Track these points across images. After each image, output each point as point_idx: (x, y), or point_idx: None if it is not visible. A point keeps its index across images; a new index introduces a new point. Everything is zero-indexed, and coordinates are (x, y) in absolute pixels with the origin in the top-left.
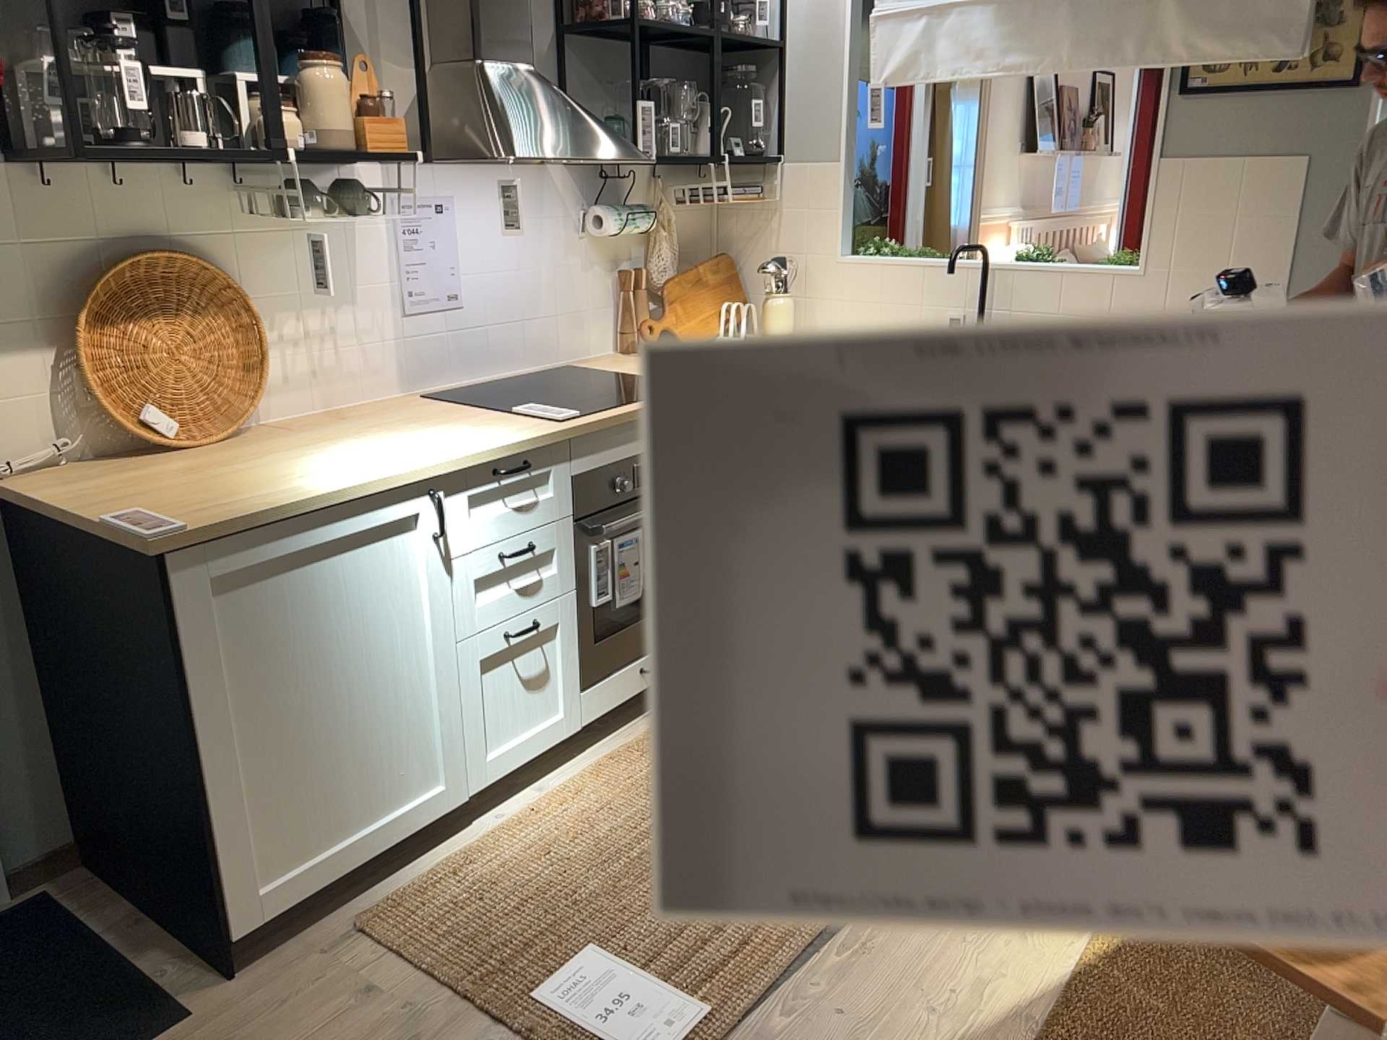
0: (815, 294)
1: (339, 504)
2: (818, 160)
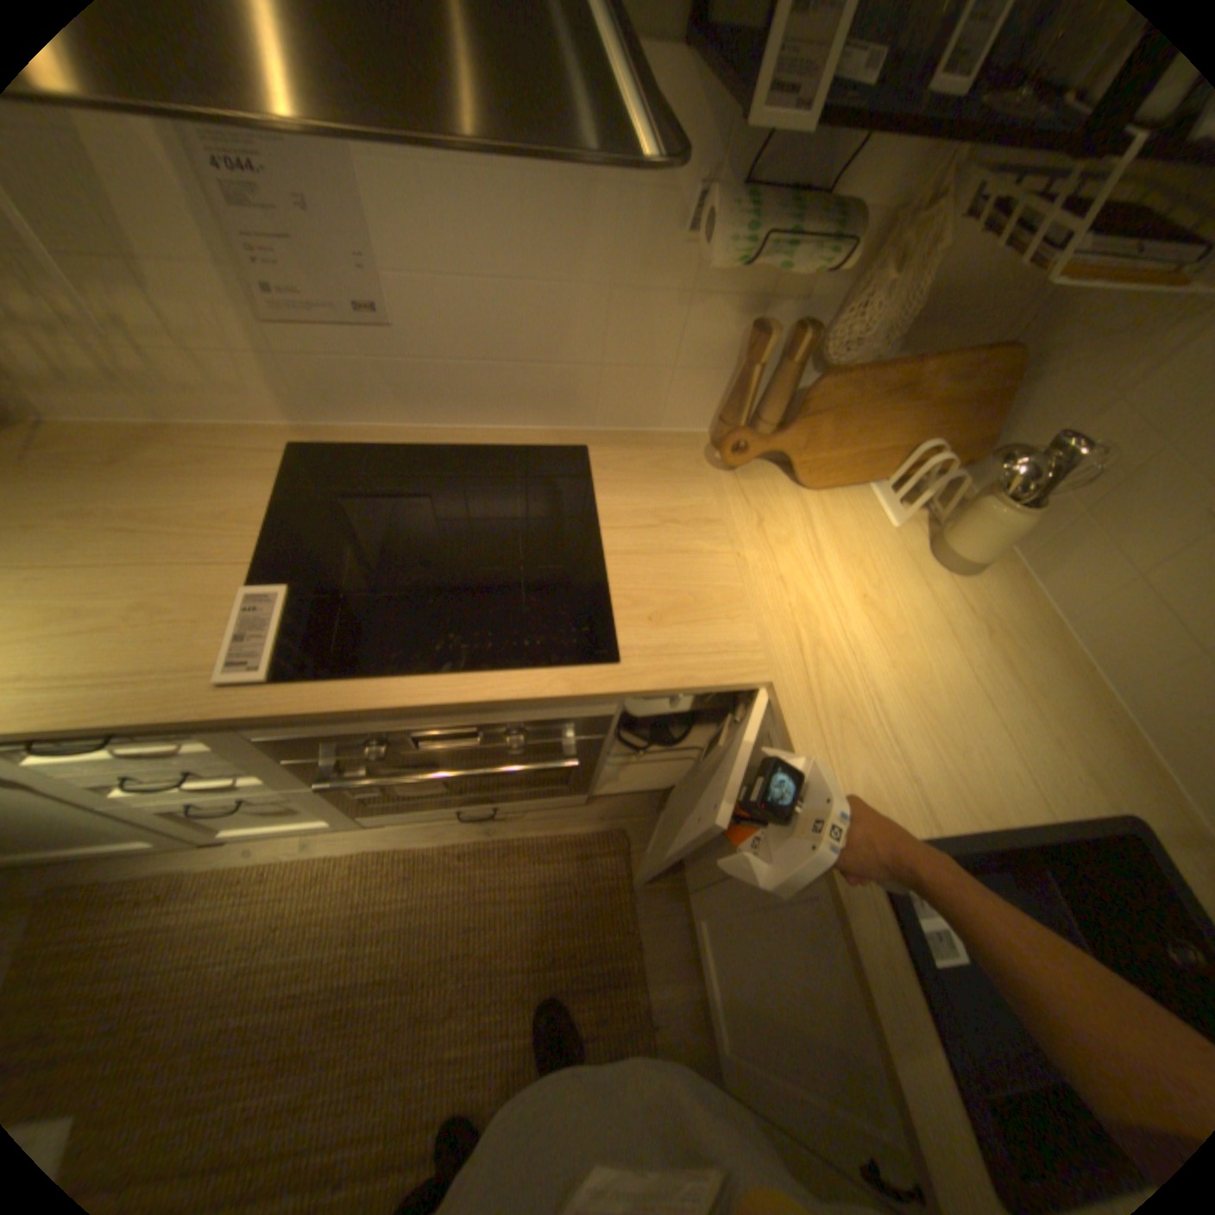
0: (1106, 520)
1: None
2: None
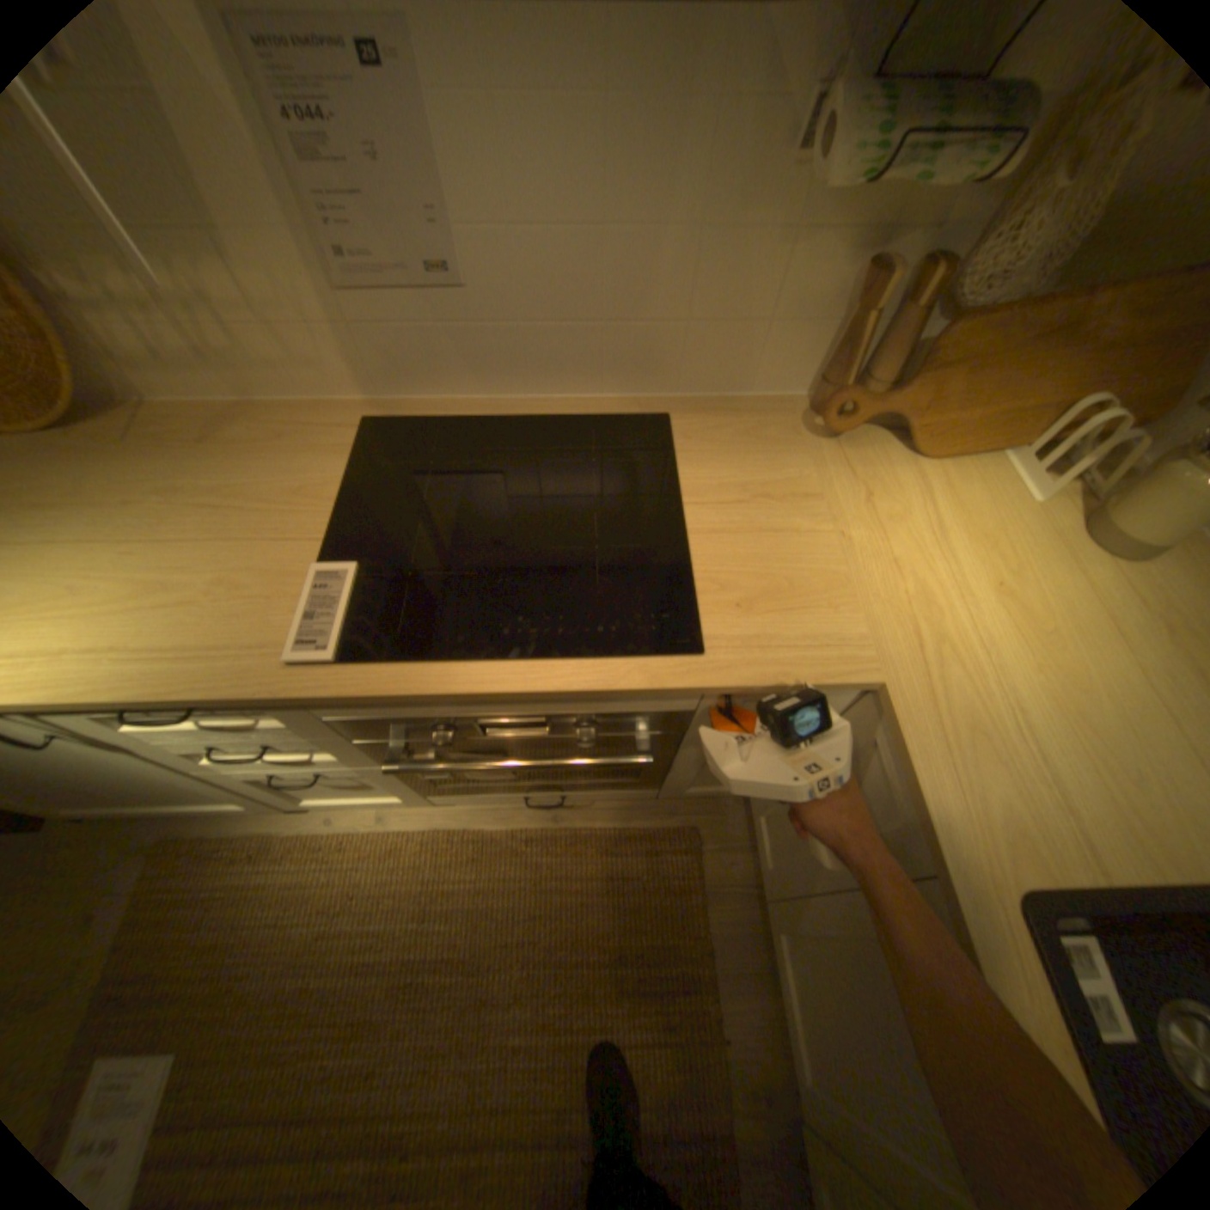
0: None
1: None
2: None
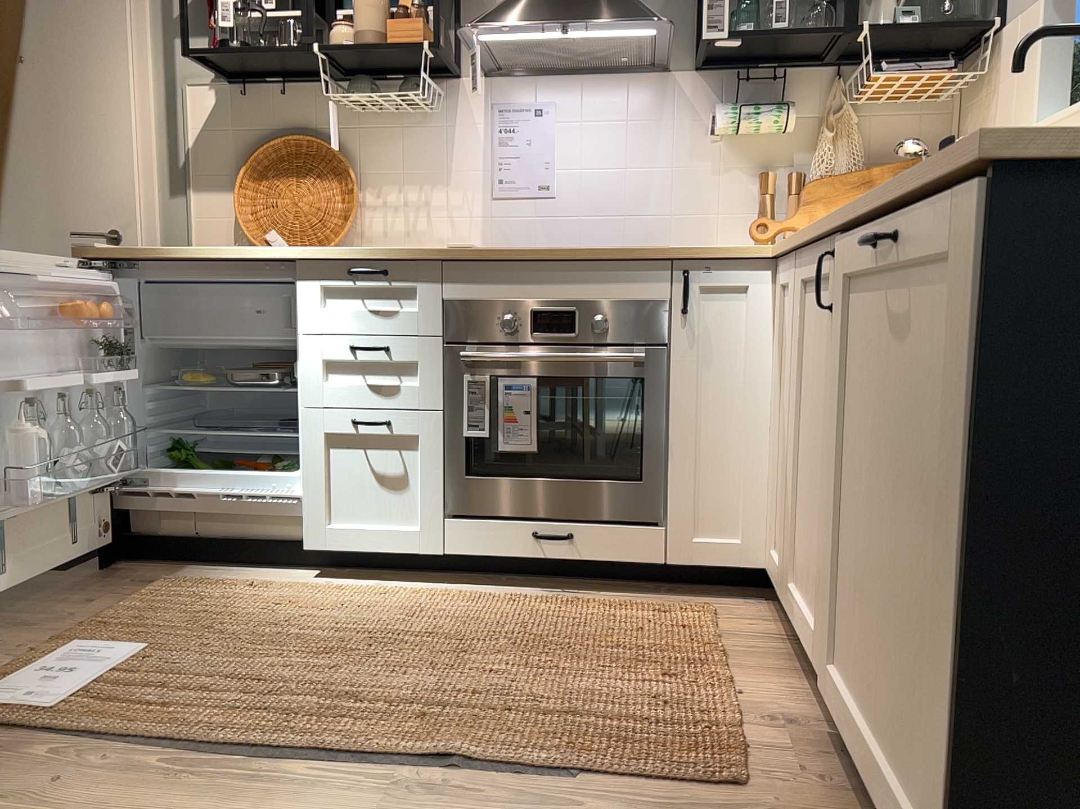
0: None
1: (205, 261)
2: (1026, 8)
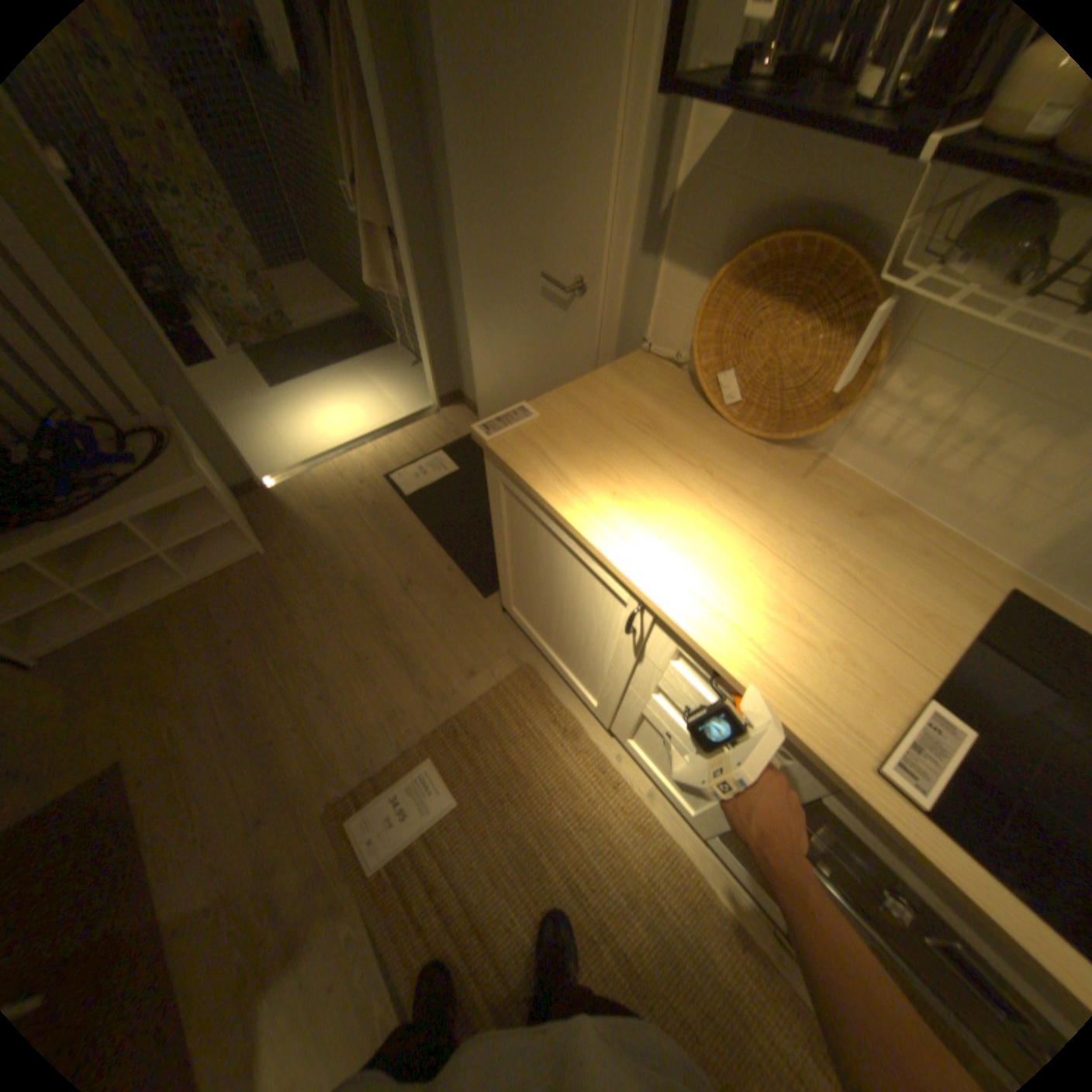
0: None
1: (575, 529)
2: None
